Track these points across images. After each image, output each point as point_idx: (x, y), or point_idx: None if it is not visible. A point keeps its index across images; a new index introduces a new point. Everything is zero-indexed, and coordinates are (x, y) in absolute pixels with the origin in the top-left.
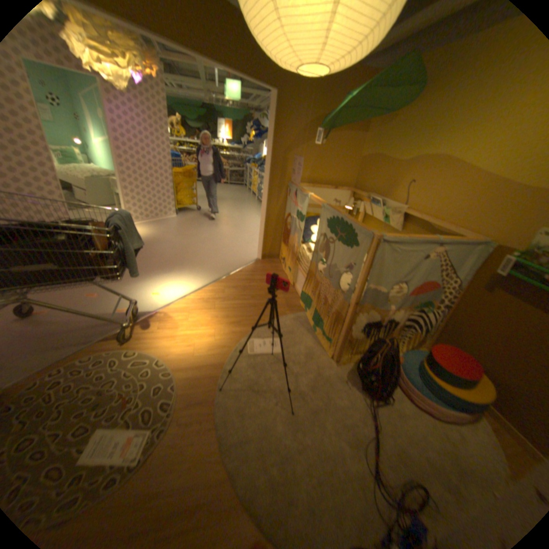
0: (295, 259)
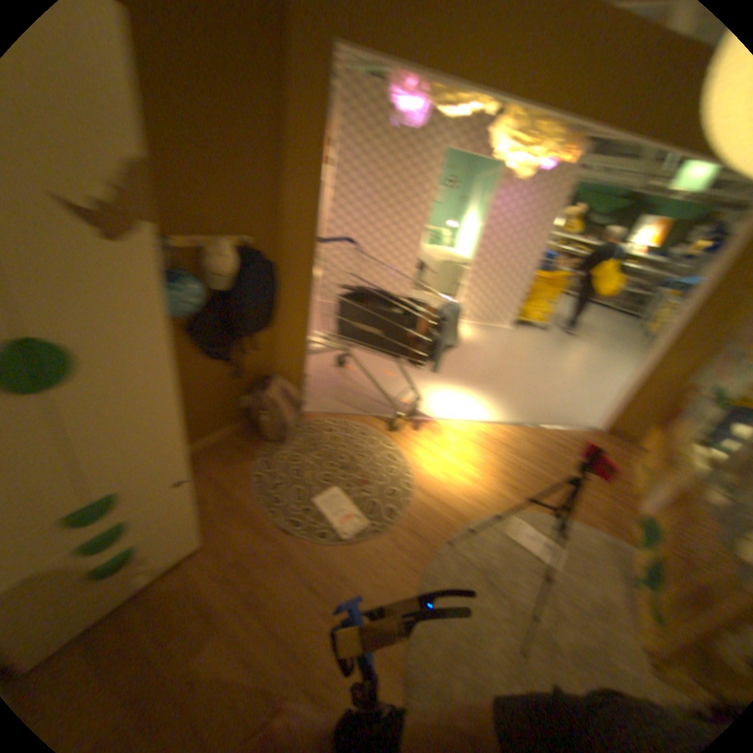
0: (670, 462)
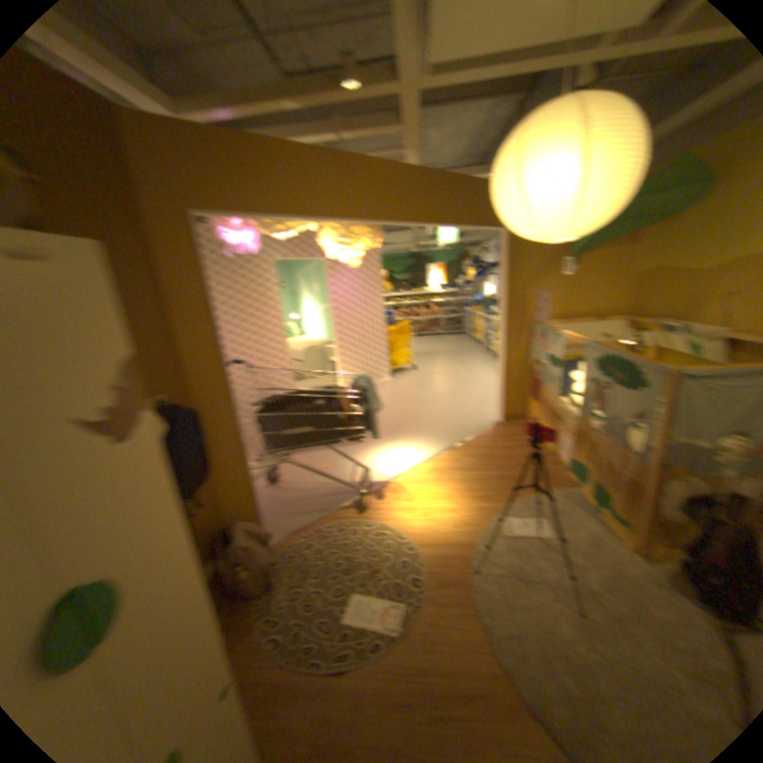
0: (556, 417)
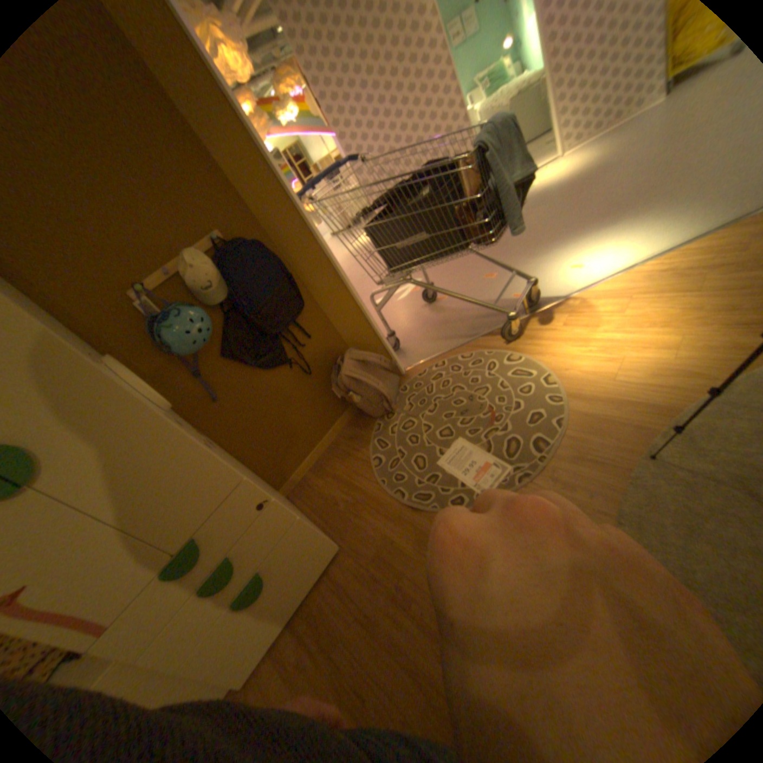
0: None
